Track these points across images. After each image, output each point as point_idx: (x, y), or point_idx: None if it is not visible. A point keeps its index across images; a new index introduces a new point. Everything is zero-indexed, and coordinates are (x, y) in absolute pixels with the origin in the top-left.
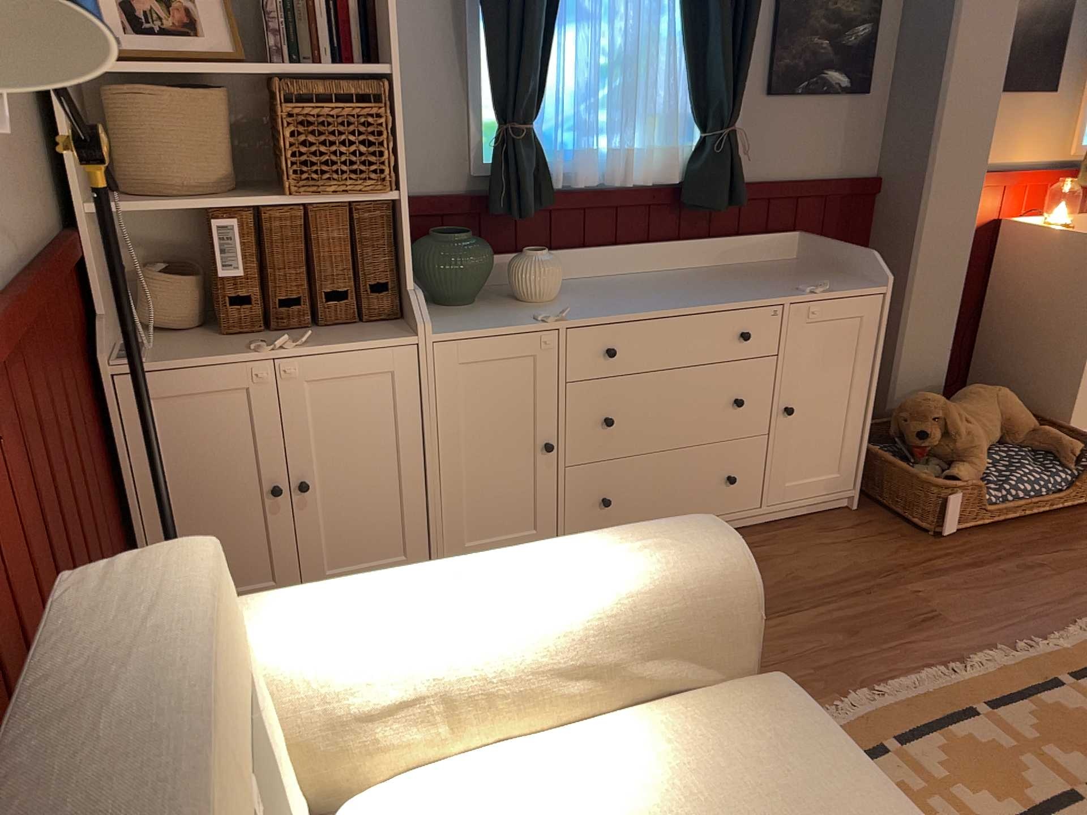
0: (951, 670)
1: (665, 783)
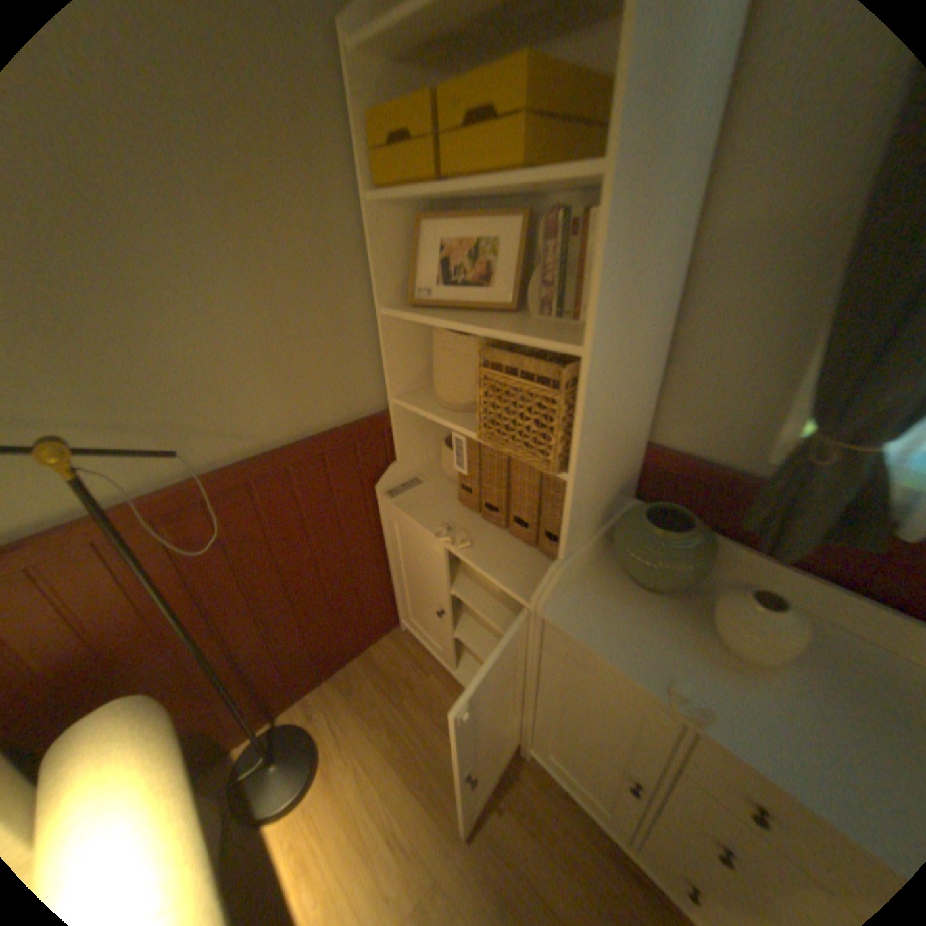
0: None
1: None
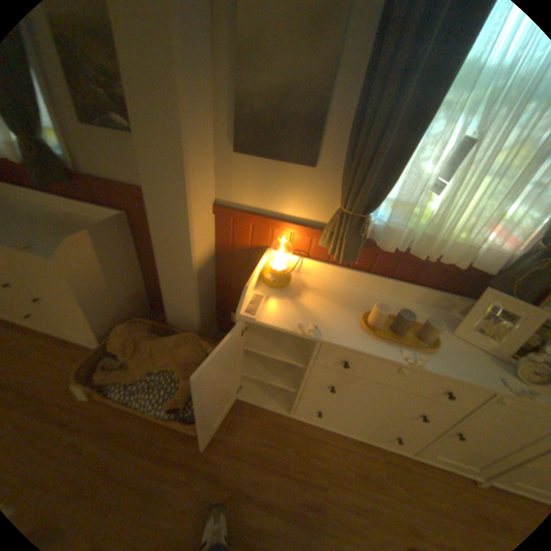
0: None
1: None
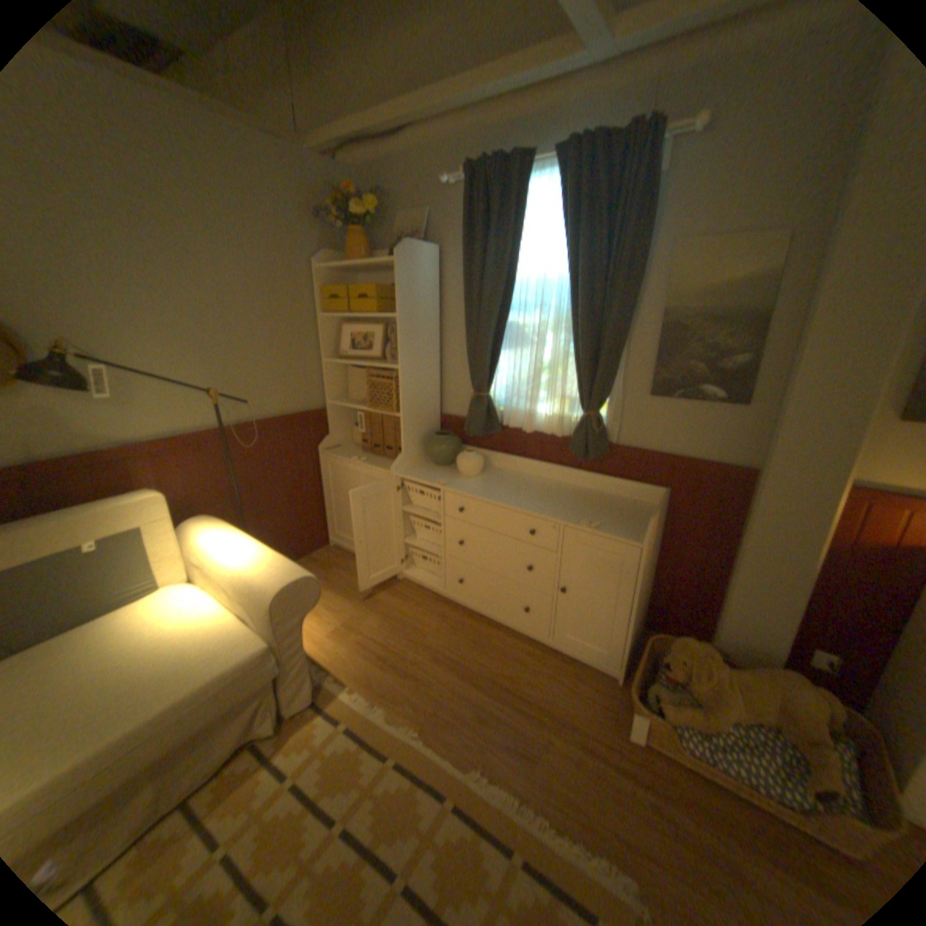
0: (478, 782)
1: (190, 635)
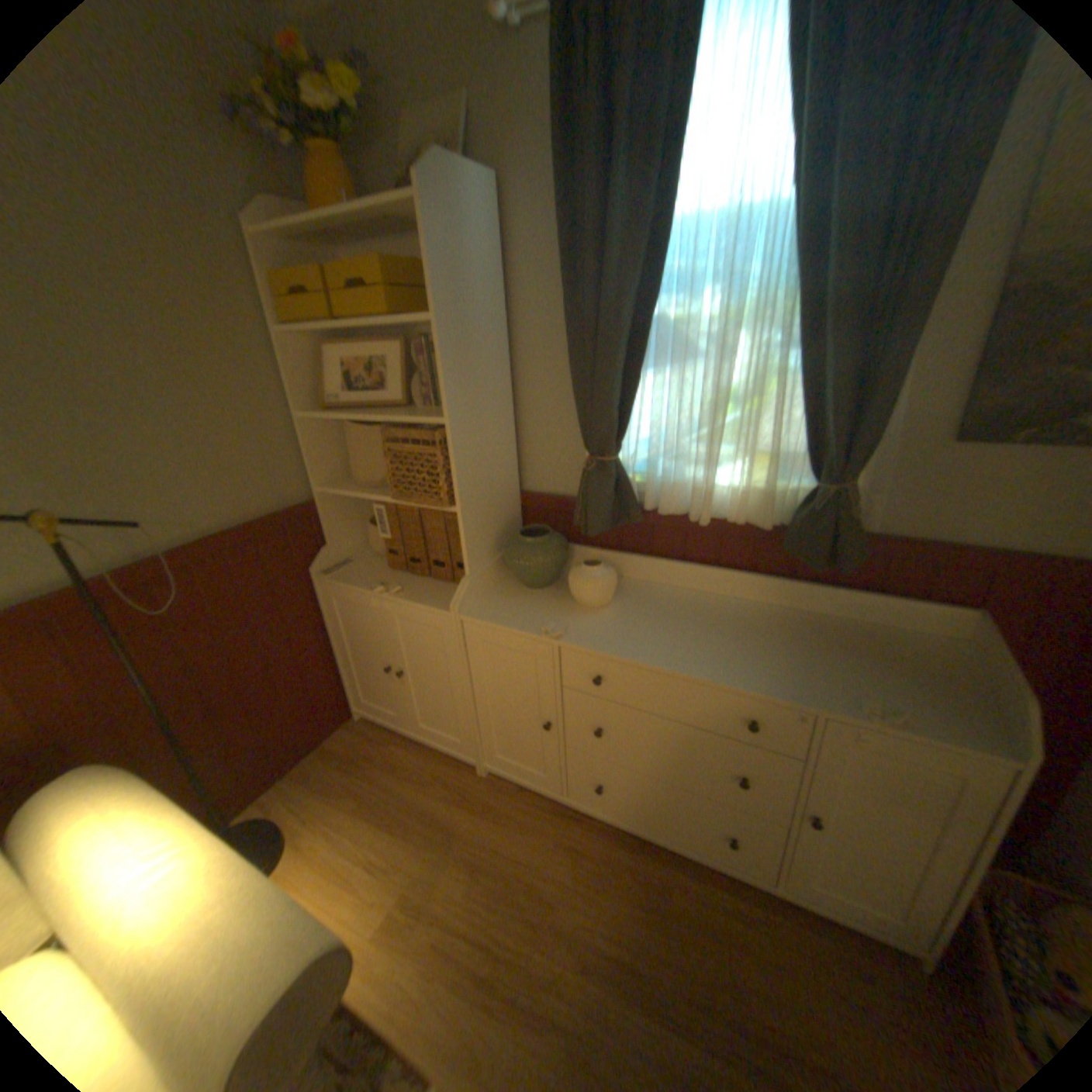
0: None
1: None
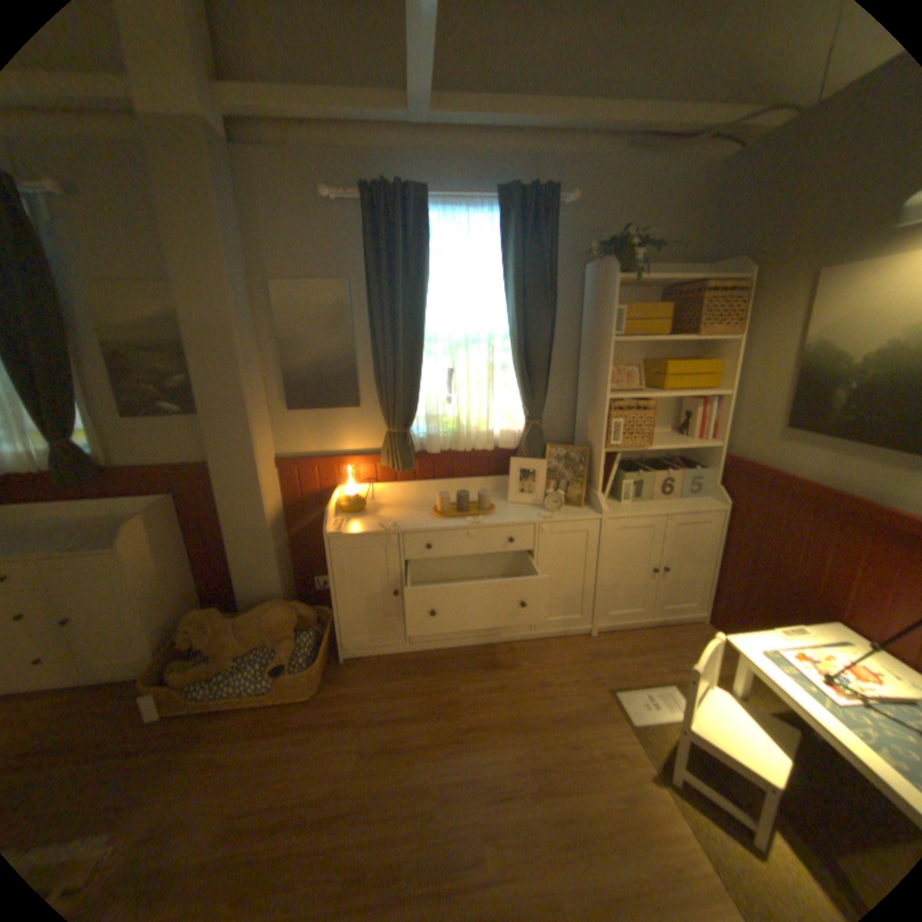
0: None
1: None
